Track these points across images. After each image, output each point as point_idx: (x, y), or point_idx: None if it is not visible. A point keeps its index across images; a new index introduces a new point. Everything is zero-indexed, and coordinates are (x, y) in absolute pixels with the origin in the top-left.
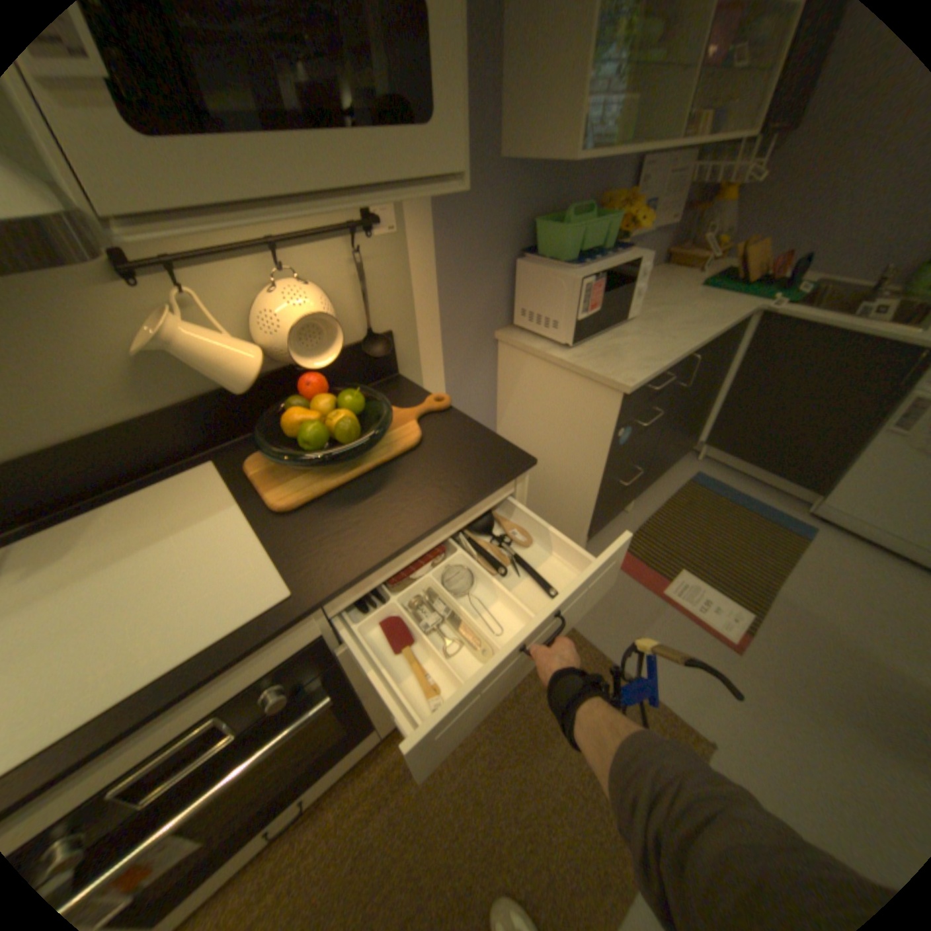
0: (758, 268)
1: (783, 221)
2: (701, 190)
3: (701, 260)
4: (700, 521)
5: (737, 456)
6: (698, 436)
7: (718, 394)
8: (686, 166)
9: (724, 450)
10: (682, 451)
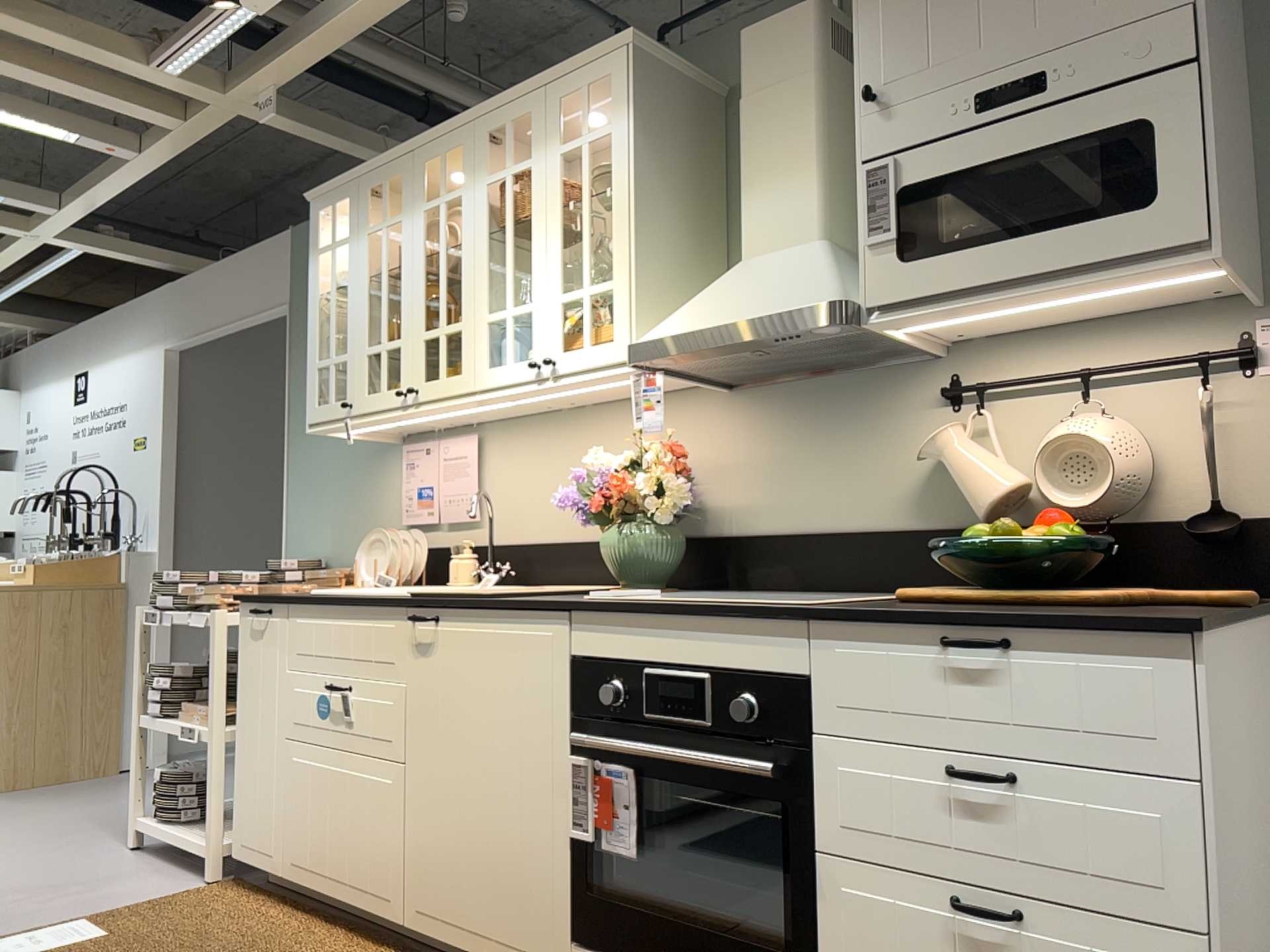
0: None
1: None
2: None
3: None
4: None
5: None
6: None
7: None
8: None
9: None
10: None
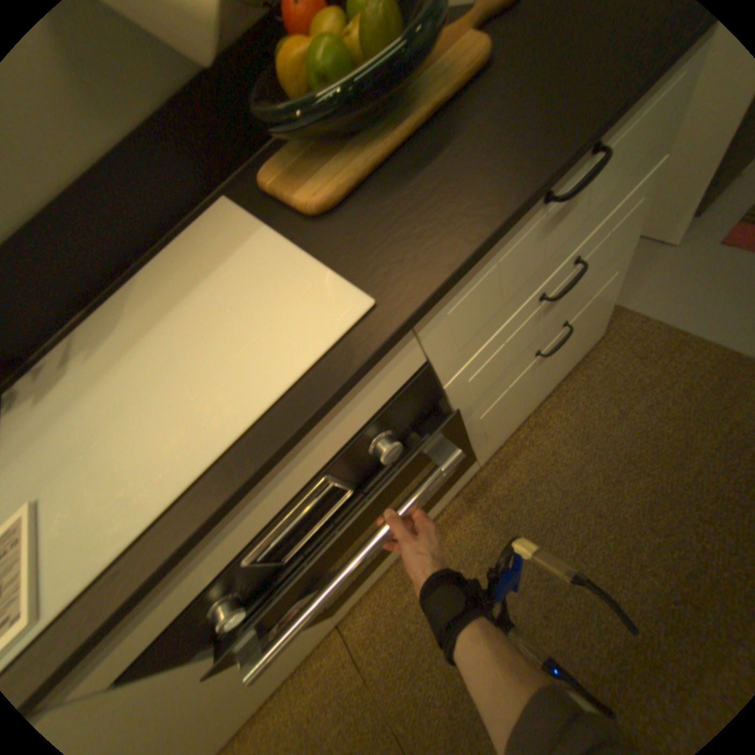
0: None
1: None
2: None
3: None
4: None
5: None
6: None
7: None
8: None
9: None
10: None
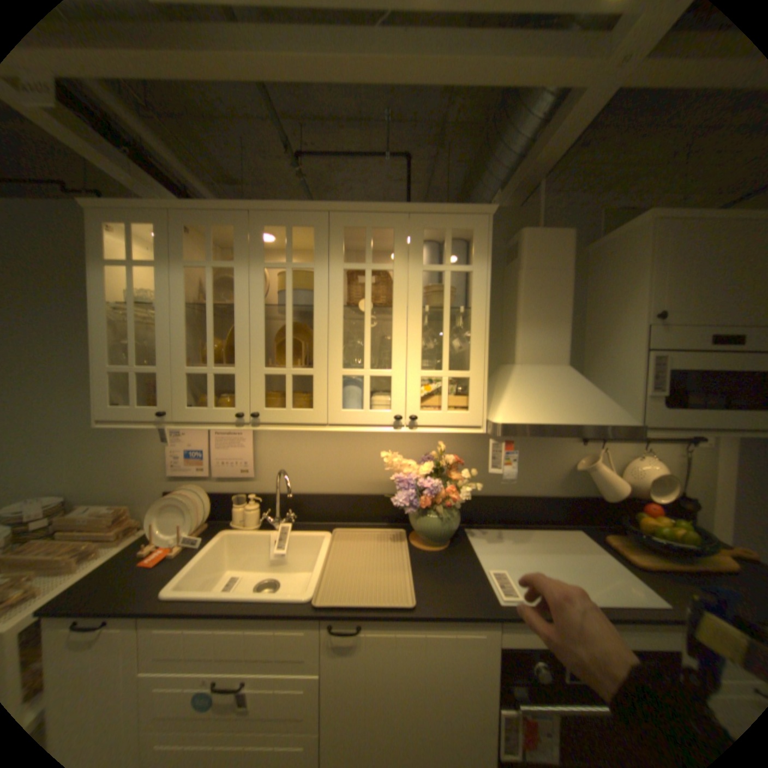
0: None
1: None
2: None
3: None
4: None
5: None
6: None
7: None
8: None
9: None
10: None
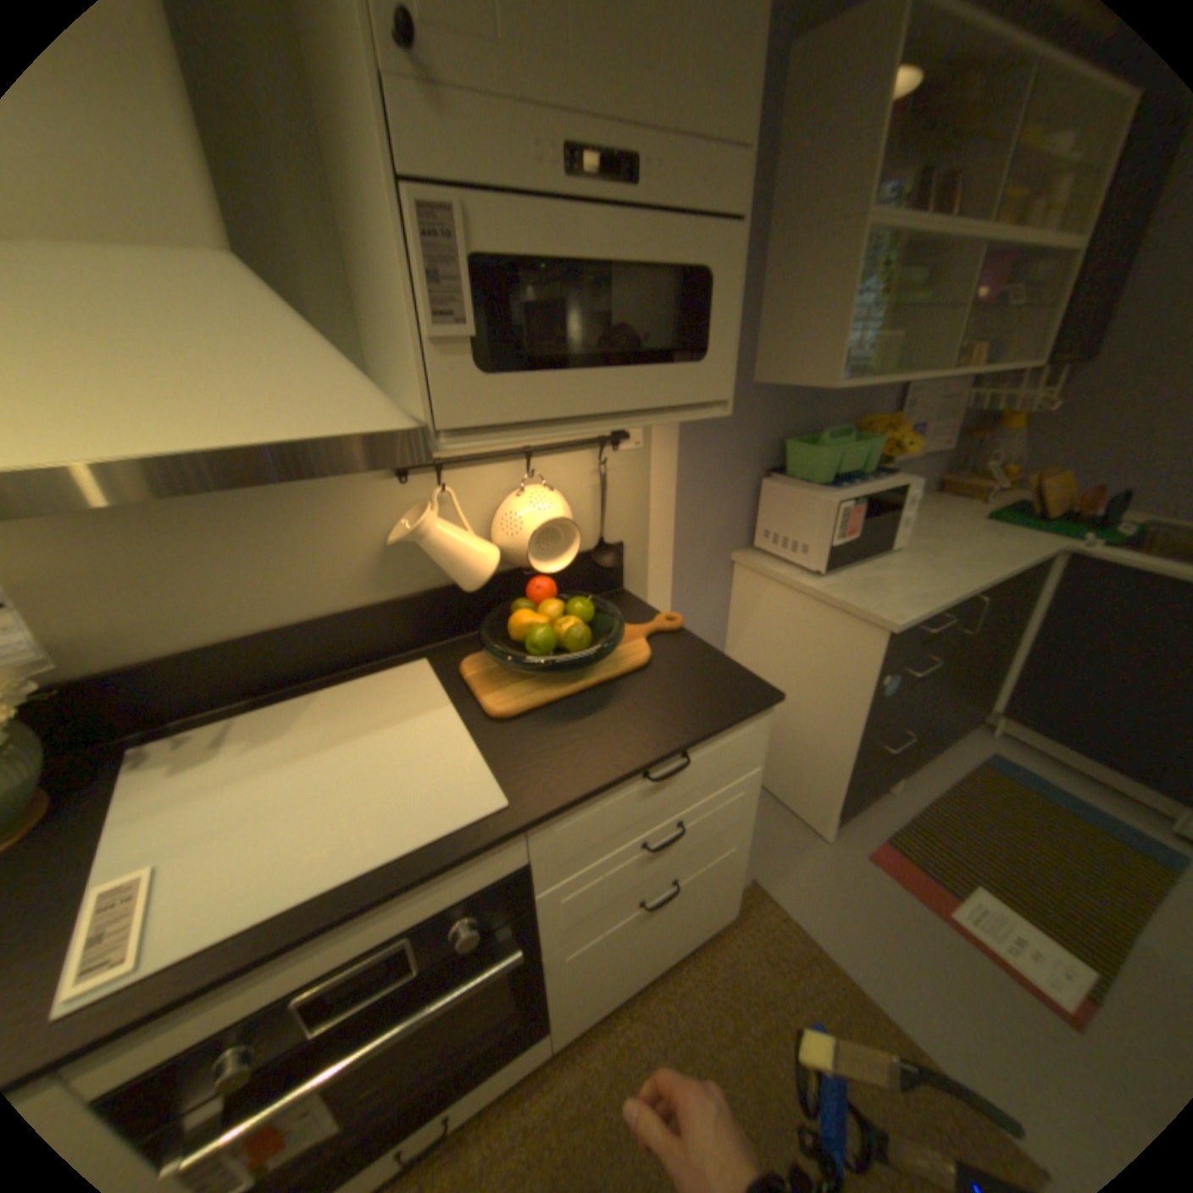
0: (1060, 503)
1: (1088, 453)
2: (979, 416)
3: (984, 491)
4: (1002, 823)
5: (1052, 738)
6: (992, 705)
7: (1017, 651)
8: (959, 392)
9: (1032, 728)
10: (970, 721)
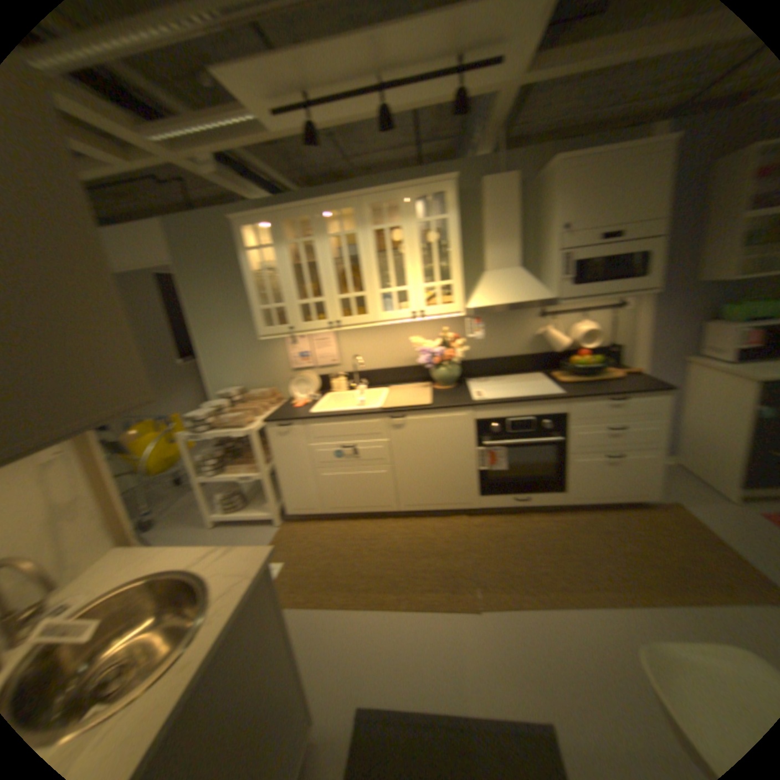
0: None
1: None
2: None
3: None
4: None
5: None
6: None
7: None
8: None
9: None
10: None
